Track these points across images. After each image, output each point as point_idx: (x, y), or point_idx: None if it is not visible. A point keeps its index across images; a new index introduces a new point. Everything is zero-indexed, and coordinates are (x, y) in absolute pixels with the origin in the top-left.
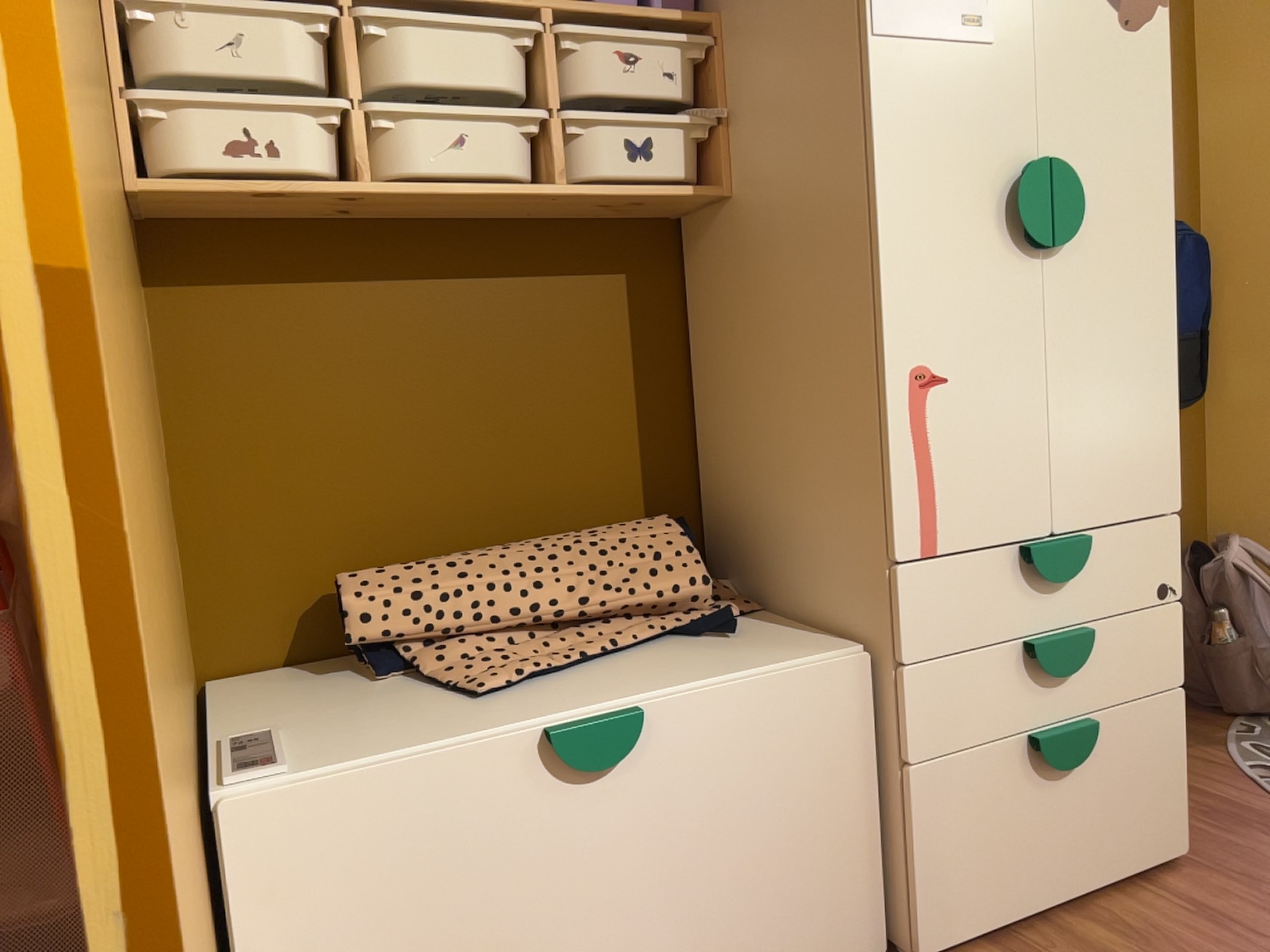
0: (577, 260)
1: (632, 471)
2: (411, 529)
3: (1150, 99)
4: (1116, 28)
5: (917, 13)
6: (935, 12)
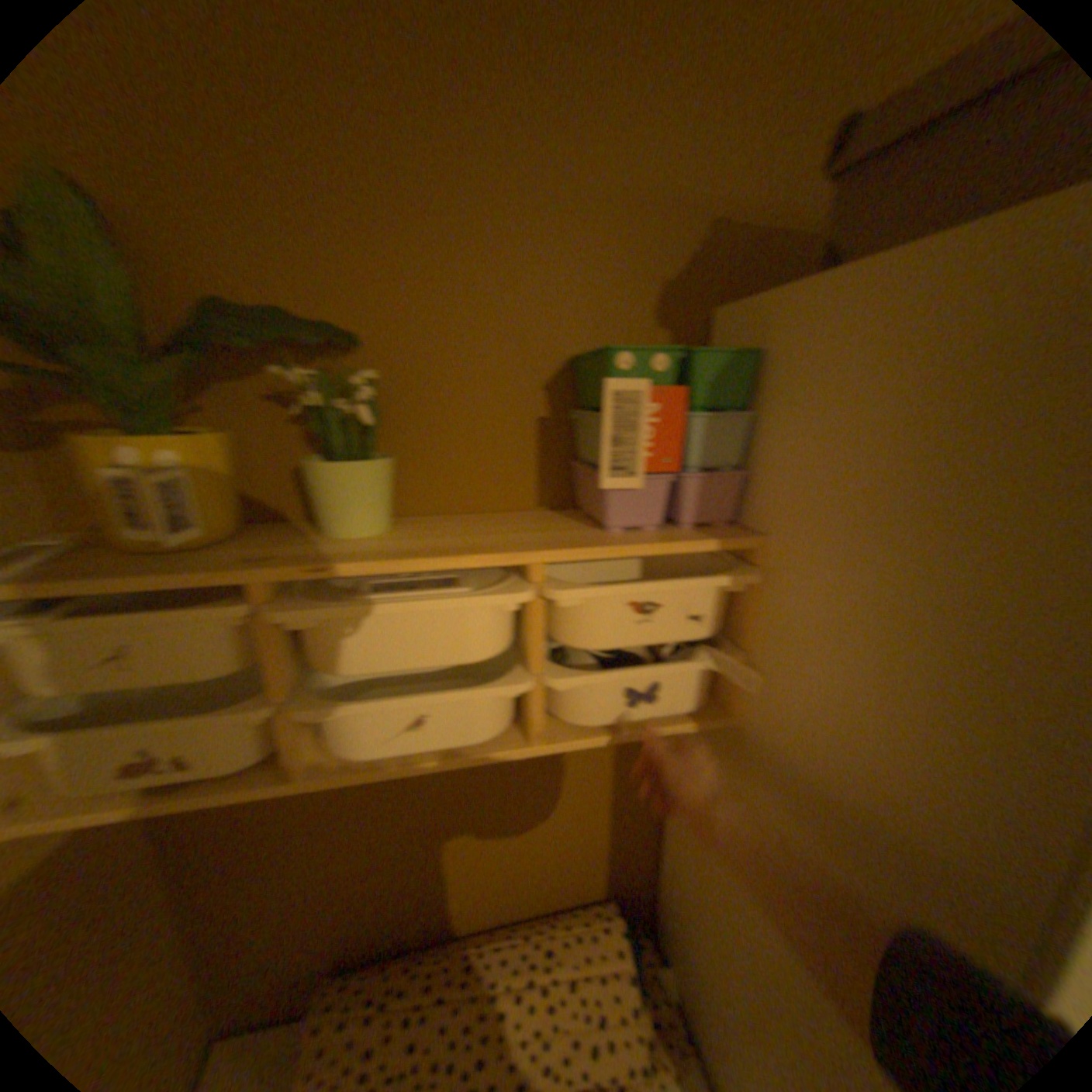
0: None
1: (597, 860)
2: (393, 919)
3: None
4: None
5: None
6: None
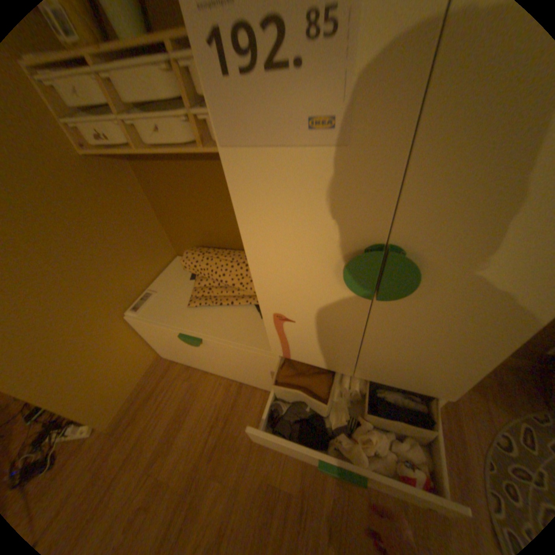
0: None
1: None
2: (212, 236)
3: None
4: None
5: (256, 119)
6: (275, 115)
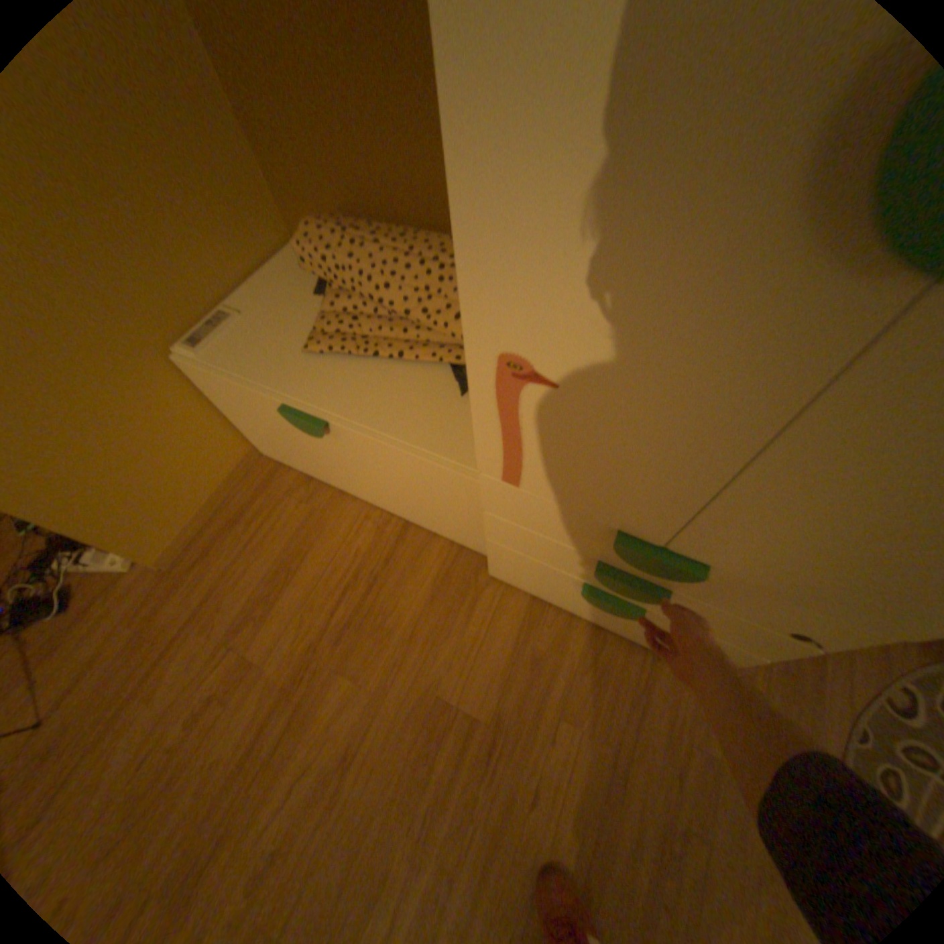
0: None
1: None
2: (369, 189)
3: None
4: None
5: None
6: None
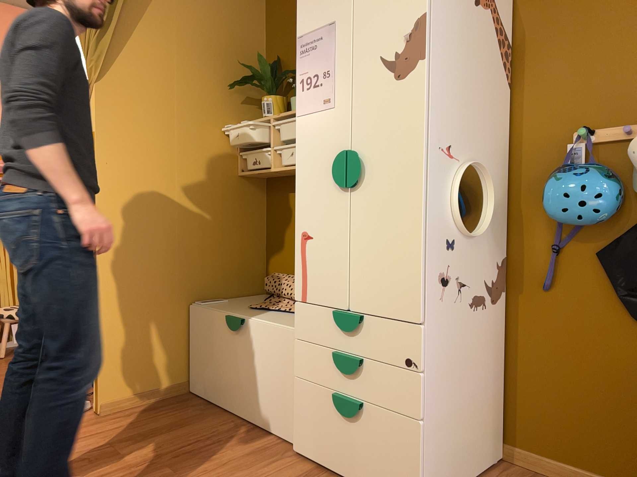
0: None
1: None
2: None
3: (410, 109)
4: (392, 81)
5: (309, 104)
6: (314, 102)
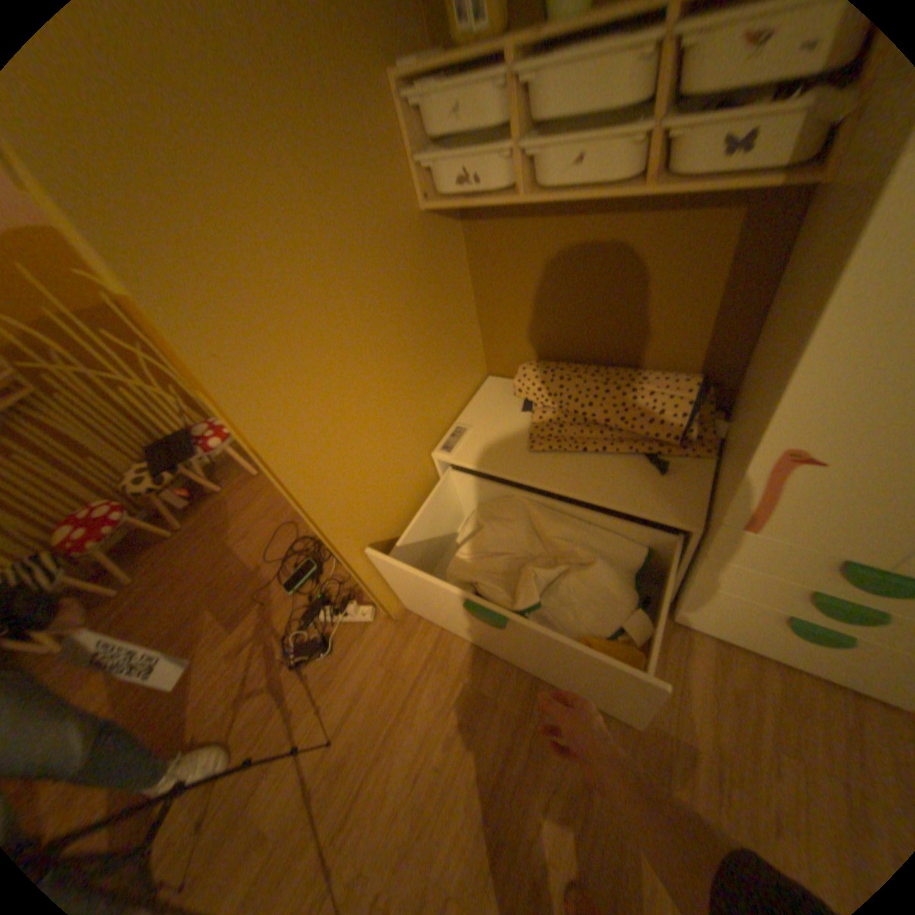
0: (702, 199)
1: (697, 343)
2: (565, 343)
3: None
4: None
5: None
6: None
